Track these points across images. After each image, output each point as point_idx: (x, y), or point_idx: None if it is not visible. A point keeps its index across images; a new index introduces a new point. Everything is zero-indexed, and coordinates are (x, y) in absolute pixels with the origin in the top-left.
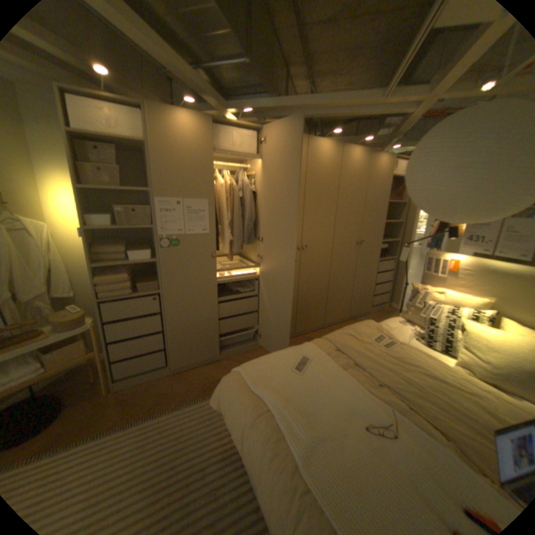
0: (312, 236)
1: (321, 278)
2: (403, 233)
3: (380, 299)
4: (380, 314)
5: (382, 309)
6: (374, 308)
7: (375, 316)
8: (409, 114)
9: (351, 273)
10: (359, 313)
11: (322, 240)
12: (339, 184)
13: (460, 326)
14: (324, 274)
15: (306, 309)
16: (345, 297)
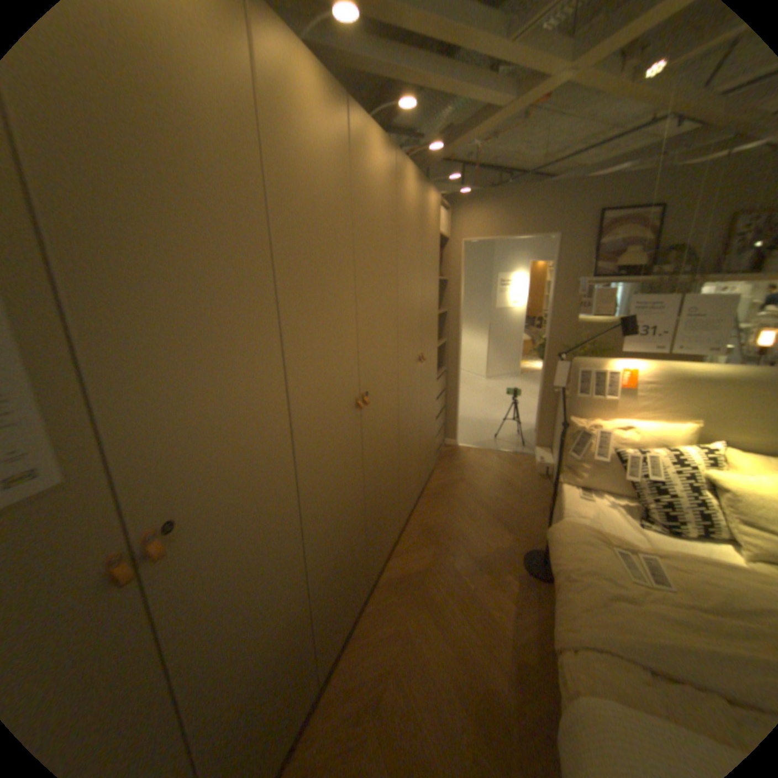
0: (375, 365)
1: (392, 449)
2: (446, 329)
3: (439, 440)
4: (445, 464)
5: (441, 454)
6: (436, 457)
7: (442, 471)
8: (486, 112)
9: (418, 416)
10: (428, 478)
11: (387, 368)
12: (398, 242)
13: (706, 483)
14: (395, 437)
15: (380, 526)
16: (416, 462)
